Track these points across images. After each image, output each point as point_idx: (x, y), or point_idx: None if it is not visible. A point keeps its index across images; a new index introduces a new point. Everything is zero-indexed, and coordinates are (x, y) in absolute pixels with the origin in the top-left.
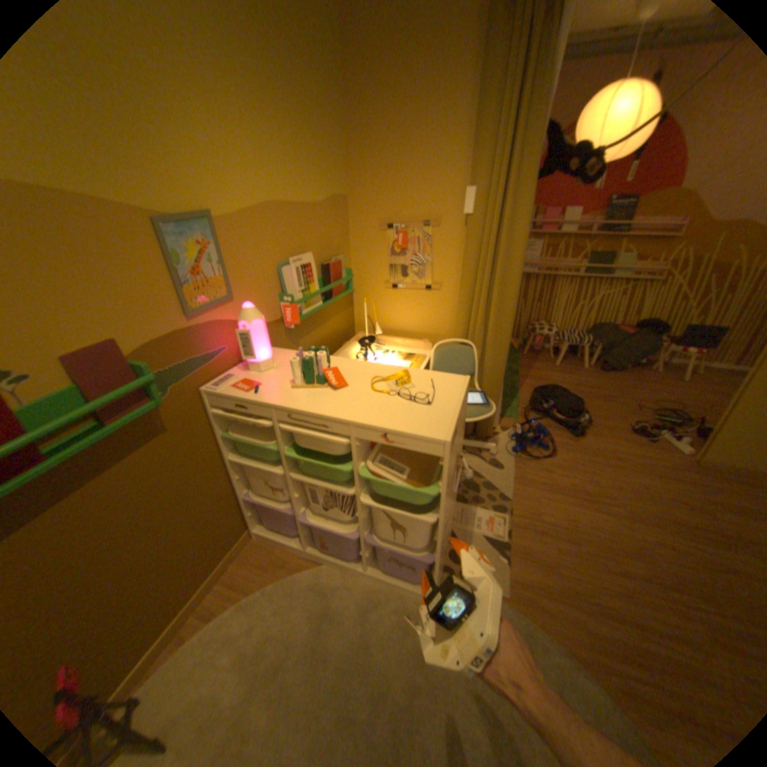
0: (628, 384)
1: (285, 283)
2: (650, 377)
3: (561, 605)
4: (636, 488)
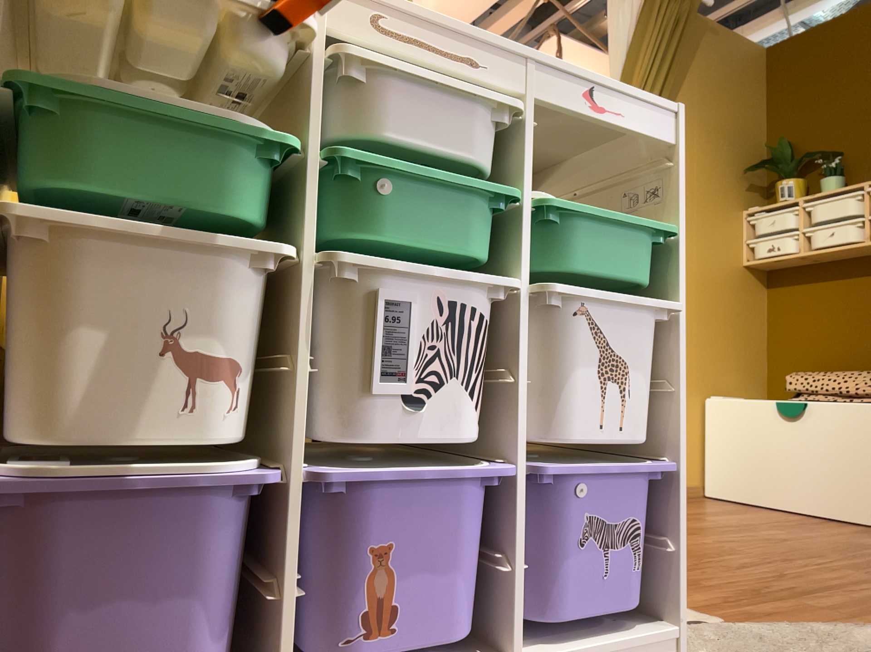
0: None
1: None
2: None
3: (760, 599)
4: None
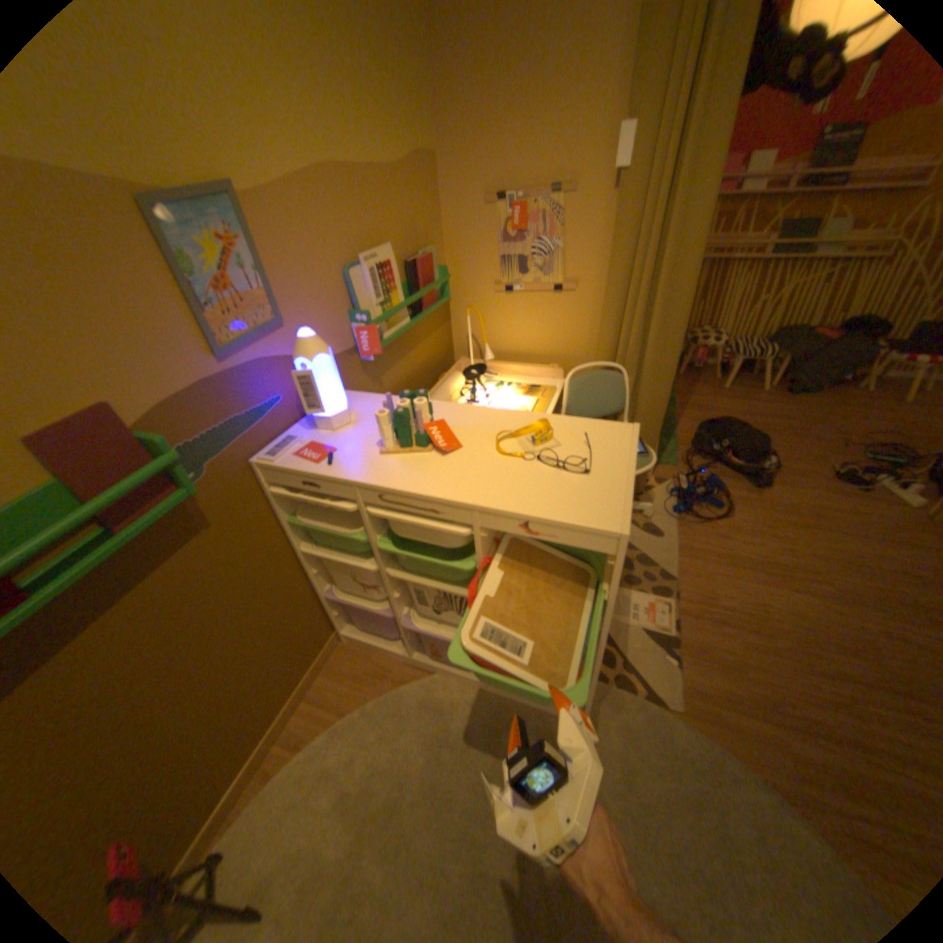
0: (826, 410)
1: (357, 294)
2: (857, 400)
3: (754, 721)
4: (846, 556)
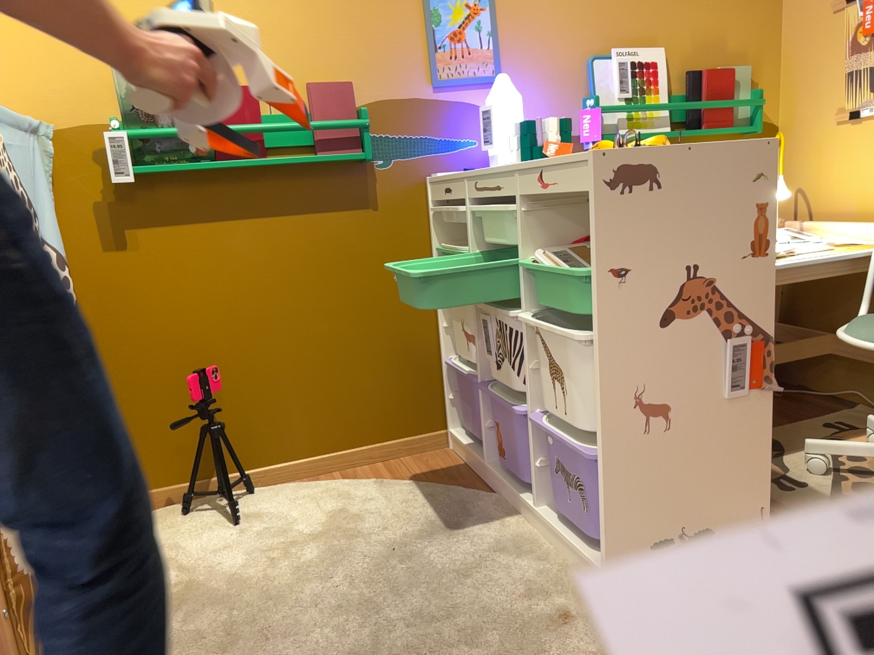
0: None
1: (595, 83)
2: None
3: None
4: None
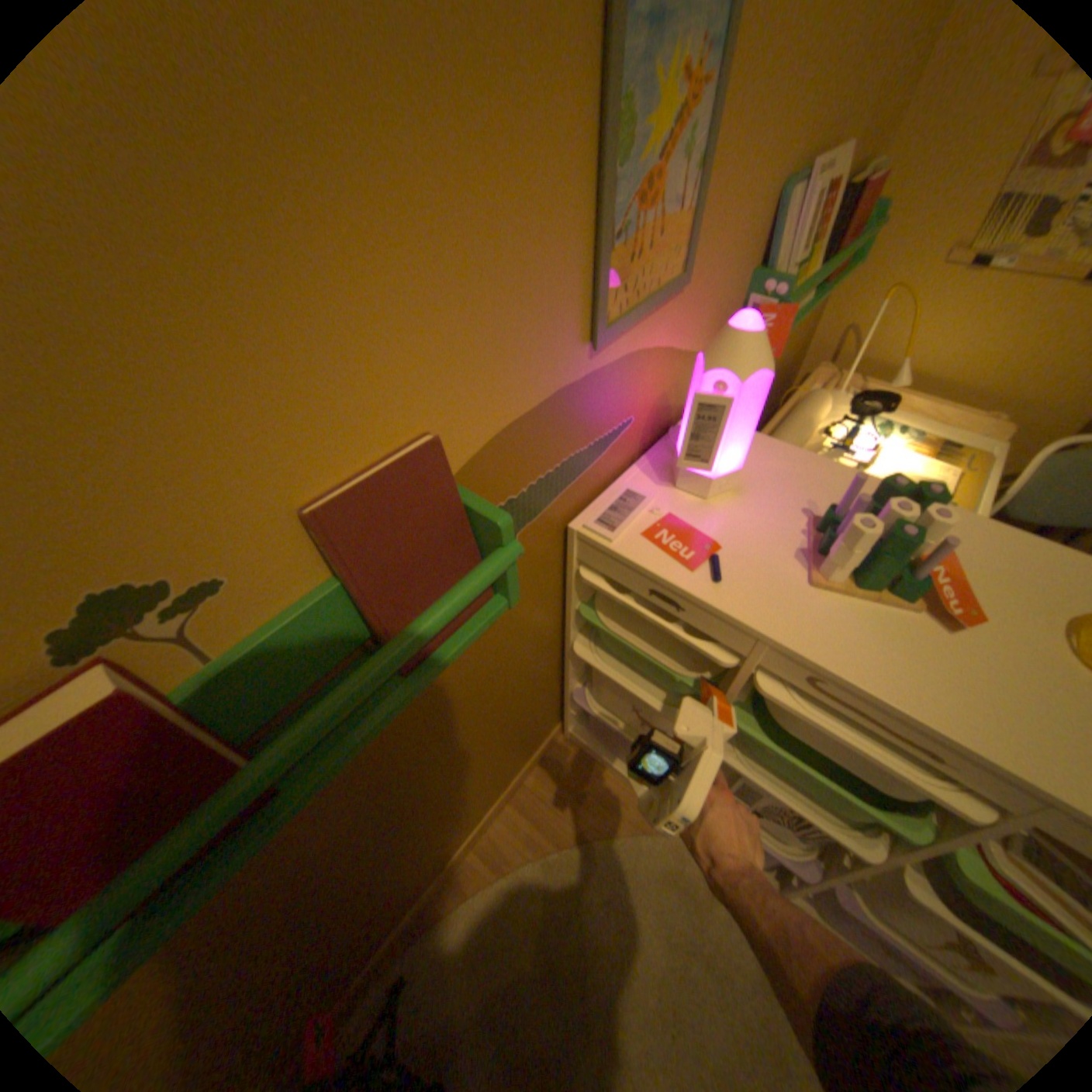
0: None
1: (785, 235)
2: None
3: None
4: None
